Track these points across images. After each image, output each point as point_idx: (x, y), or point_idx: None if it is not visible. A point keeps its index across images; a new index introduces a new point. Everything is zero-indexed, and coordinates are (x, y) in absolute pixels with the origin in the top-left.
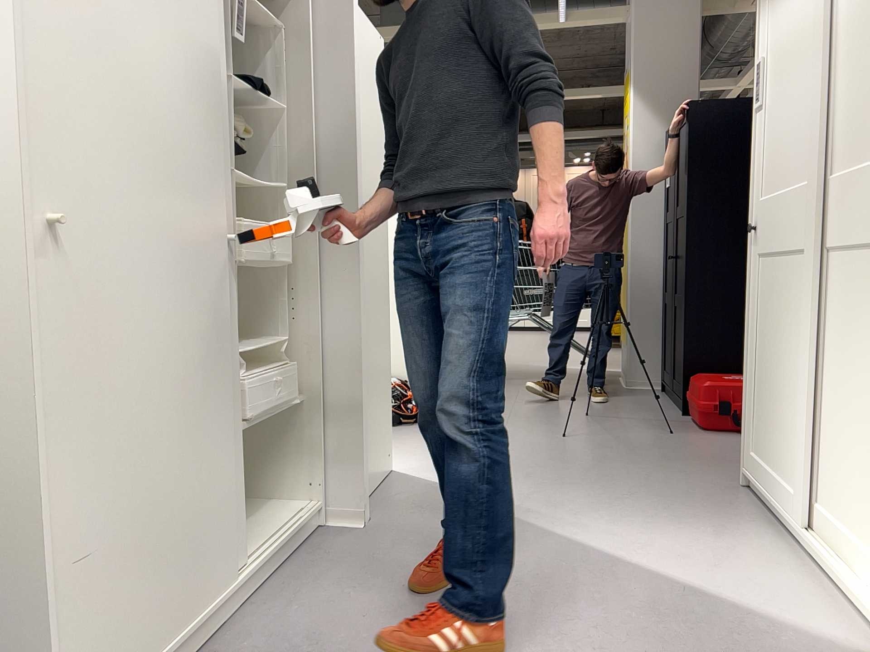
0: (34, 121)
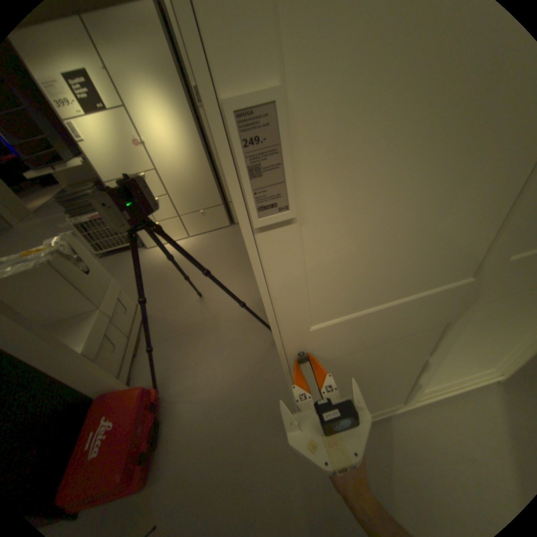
0: None
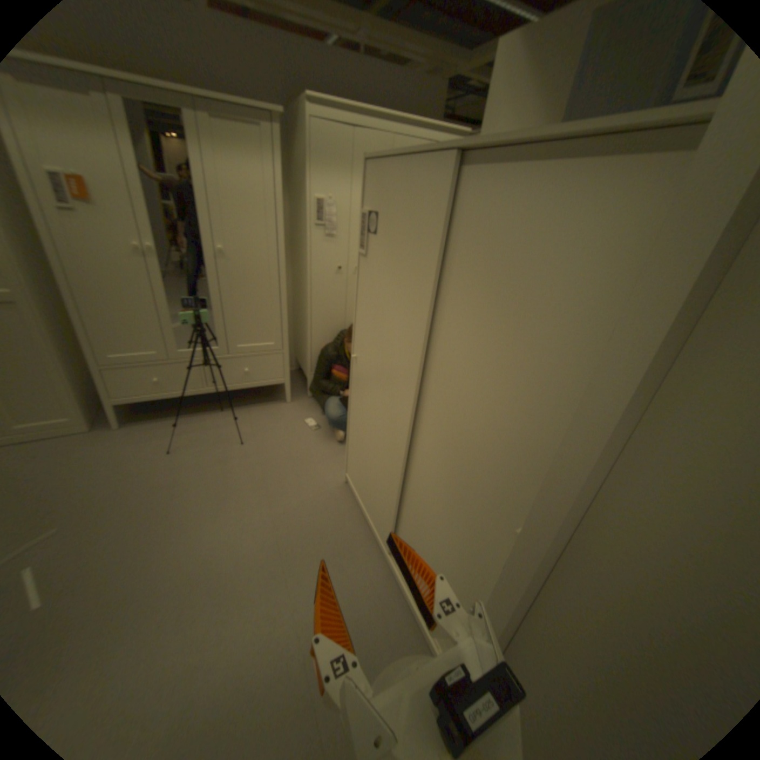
0: (355, 328)
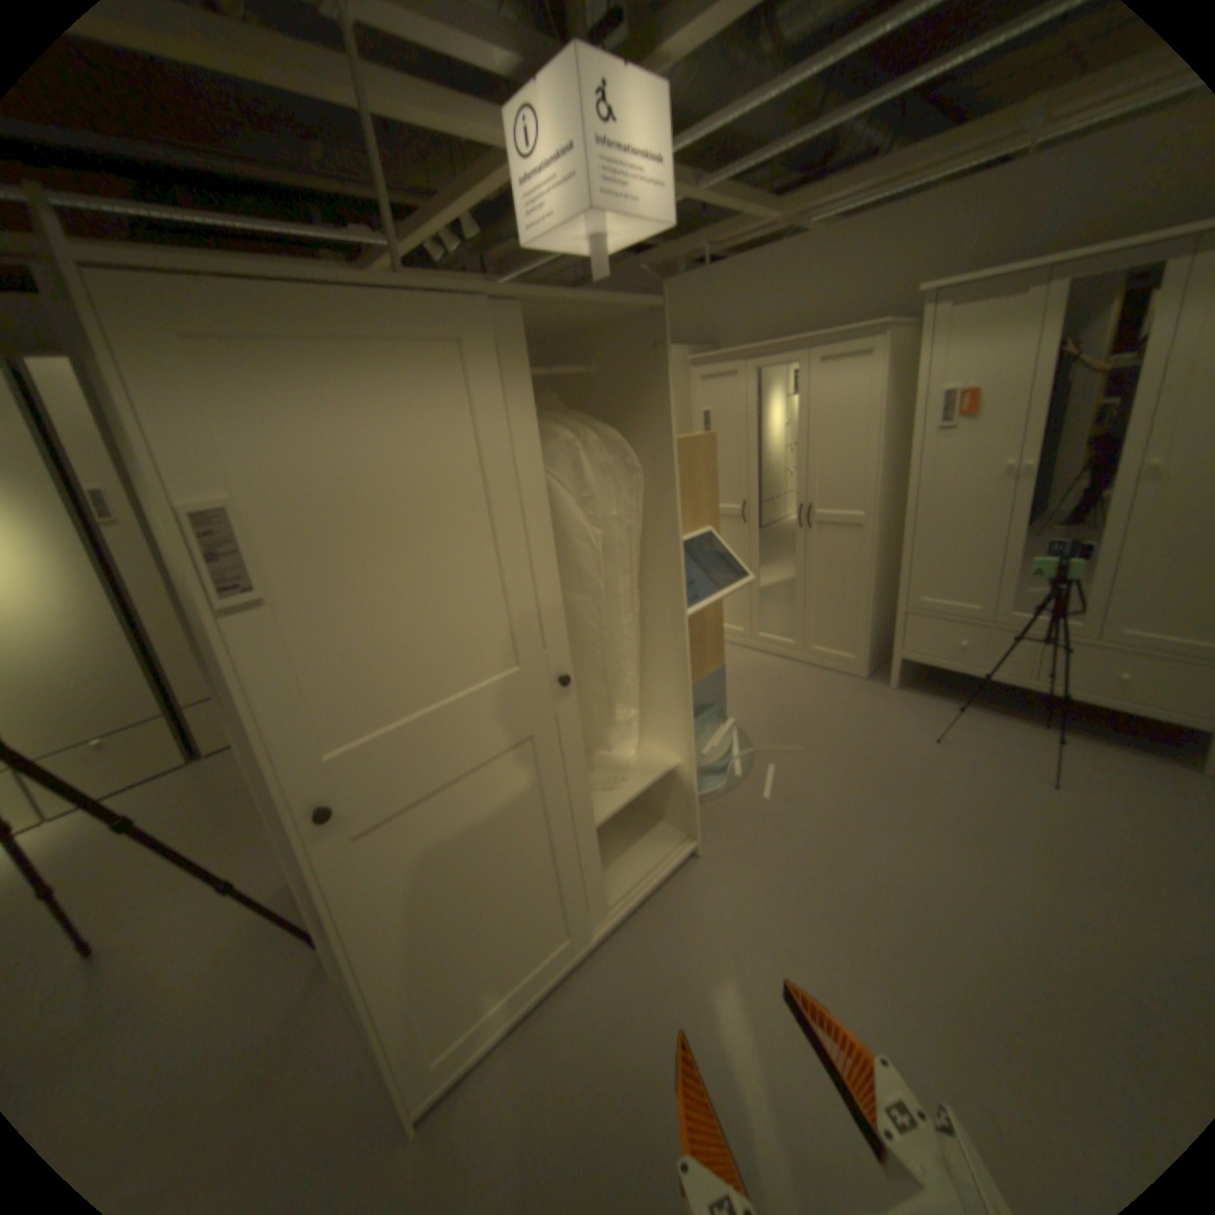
0: None
